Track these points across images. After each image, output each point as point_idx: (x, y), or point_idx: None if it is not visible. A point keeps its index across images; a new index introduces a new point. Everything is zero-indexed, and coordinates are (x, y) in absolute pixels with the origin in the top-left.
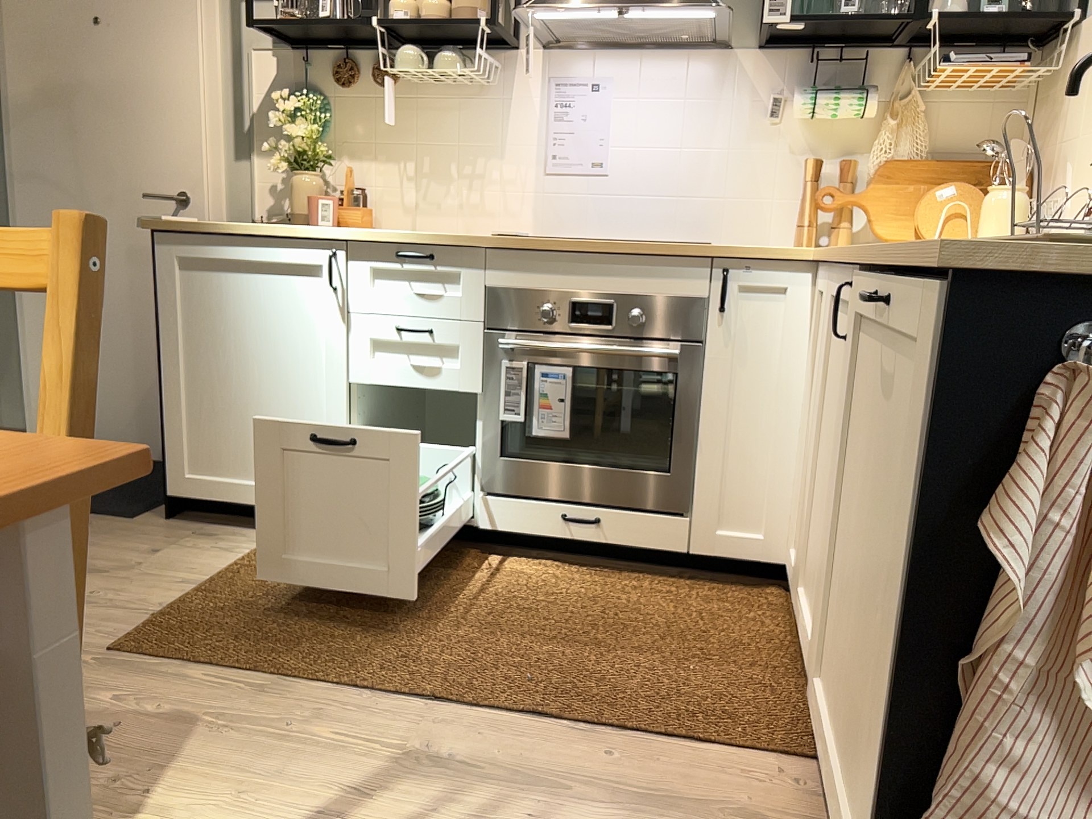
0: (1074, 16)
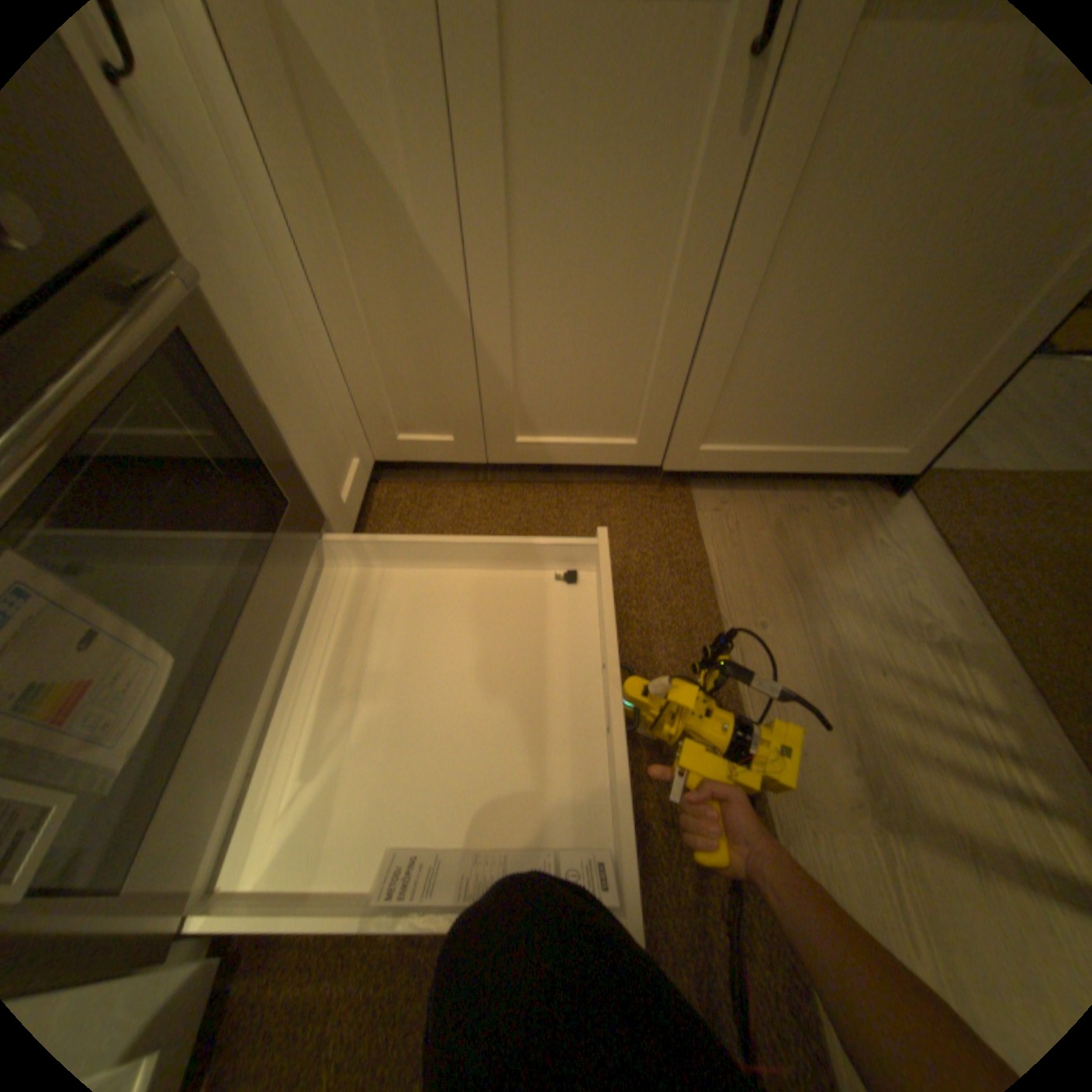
0: None
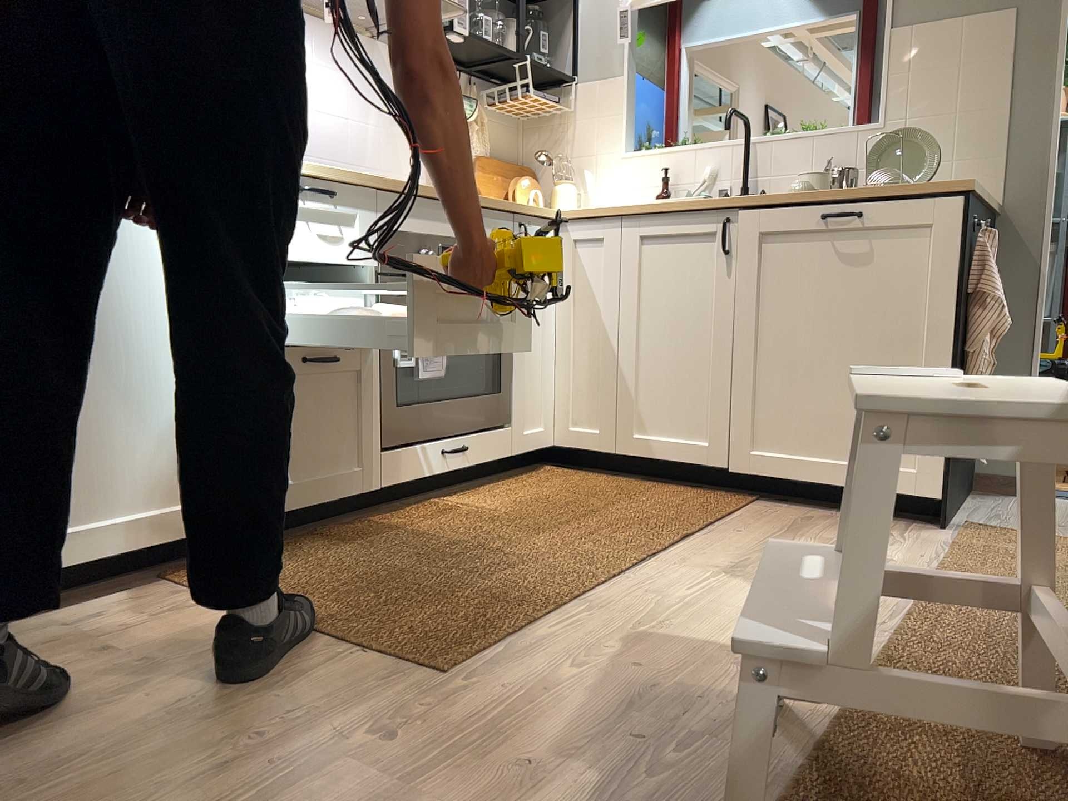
0: (573, 81)
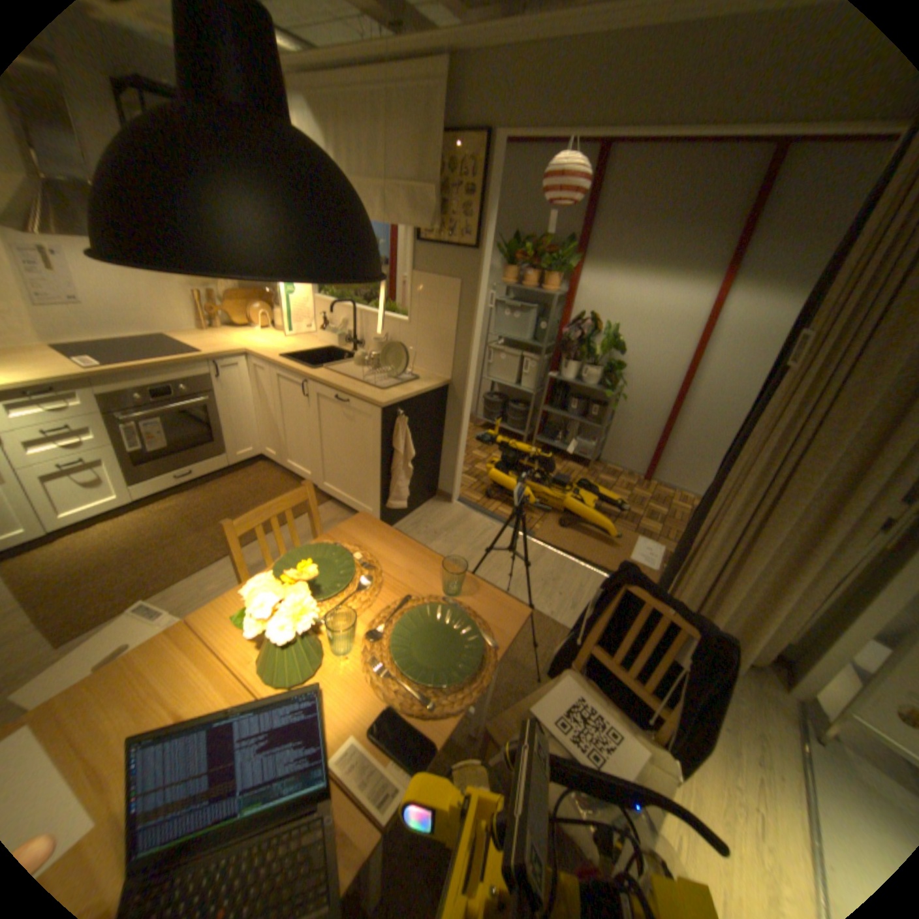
0: None
